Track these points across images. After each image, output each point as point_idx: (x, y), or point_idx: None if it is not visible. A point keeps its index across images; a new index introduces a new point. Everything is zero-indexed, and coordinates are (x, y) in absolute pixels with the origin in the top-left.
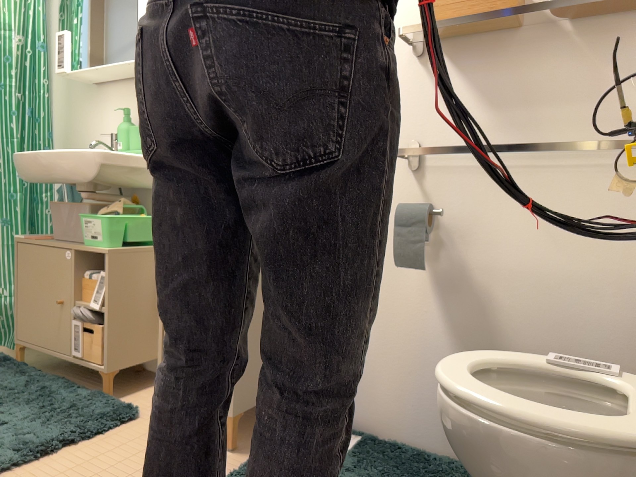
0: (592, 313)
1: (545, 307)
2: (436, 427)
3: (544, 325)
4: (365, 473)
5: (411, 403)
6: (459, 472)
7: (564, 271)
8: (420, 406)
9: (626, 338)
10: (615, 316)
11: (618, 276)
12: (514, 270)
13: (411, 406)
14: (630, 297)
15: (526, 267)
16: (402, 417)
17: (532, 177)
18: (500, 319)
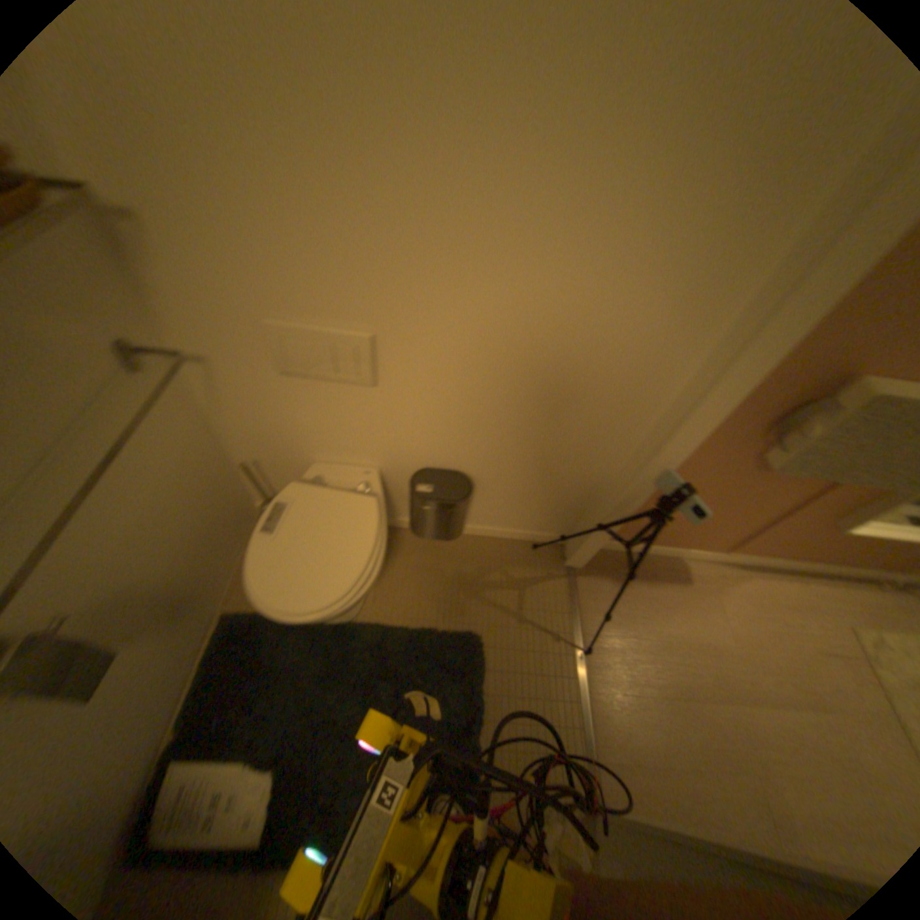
0: (182, 497)
1: (162, 532)
2: (178, 672)
3: (171, 540)
4: (256, 723)
5: (156, 700)
6: (236, 644)
7: (152, 500)
8: (162, 689)
9: (202, 485)
10: (191, 483)
11: (175, 462)
12: (126, 545)
13: (158, 701)
14: (188, 465)
15: (131, 533)
16: (160, 713)
17: (63, 475)
18: (150, 578)
